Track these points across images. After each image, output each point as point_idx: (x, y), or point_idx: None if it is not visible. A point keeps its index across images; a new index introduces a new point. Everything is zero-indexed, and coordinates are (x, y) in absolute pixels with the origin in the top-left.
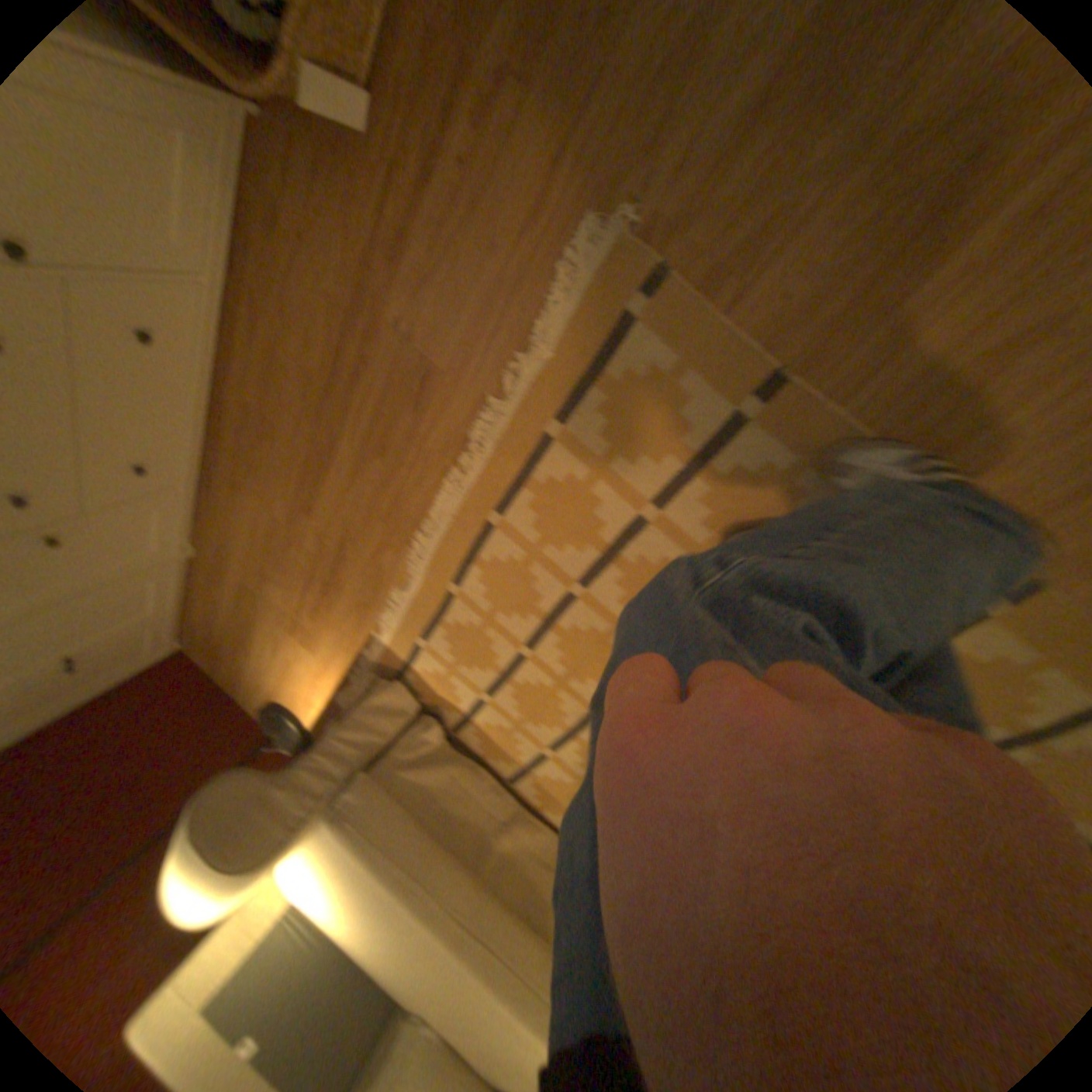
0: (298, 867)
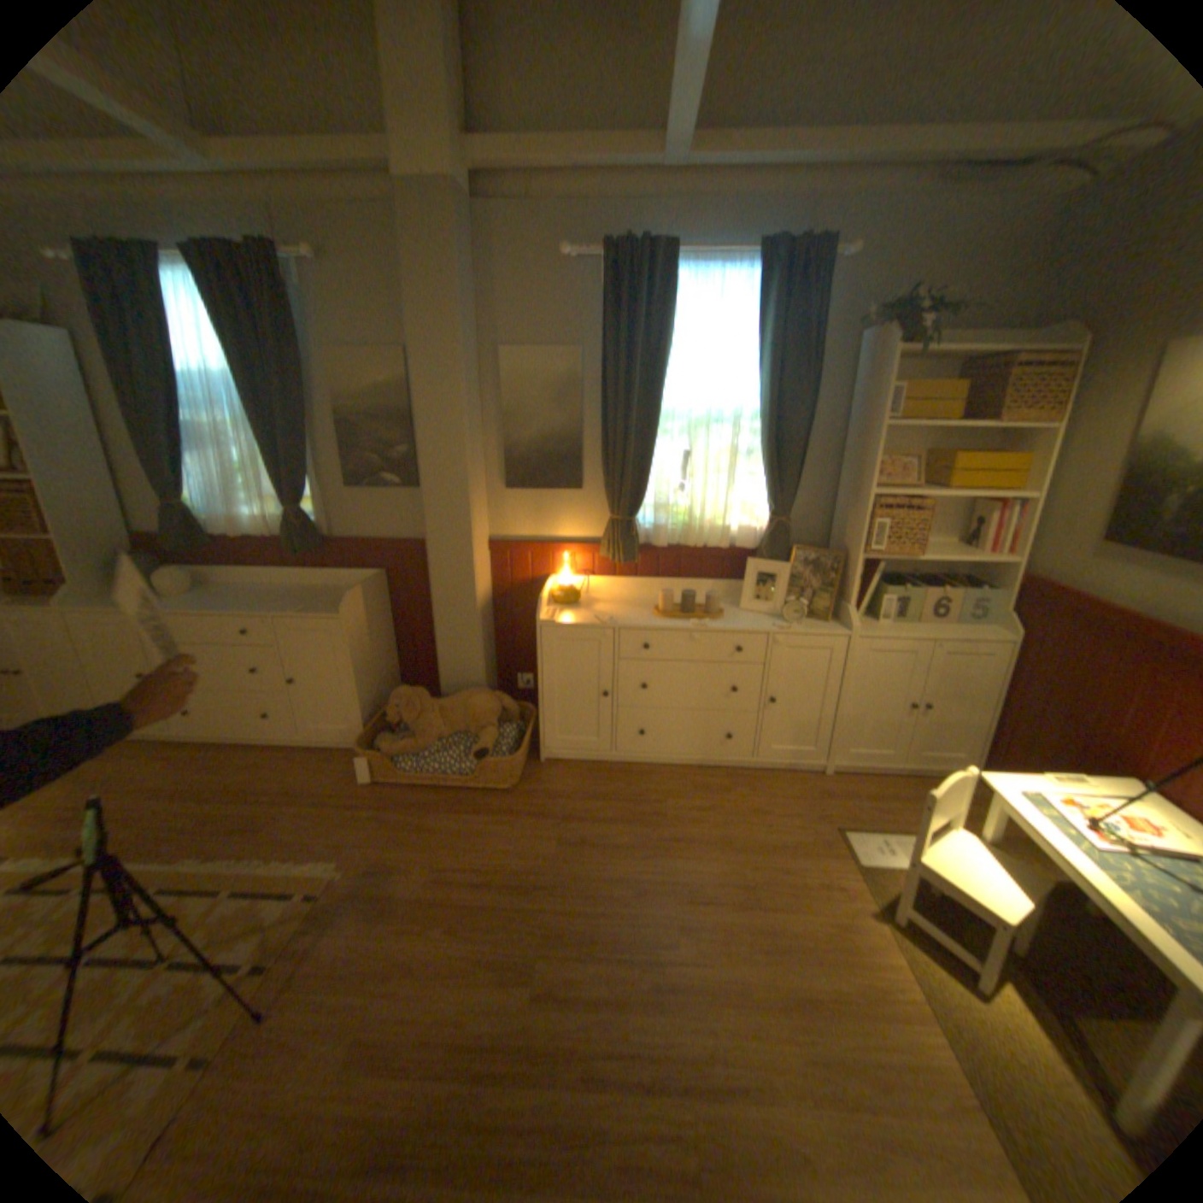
0: None
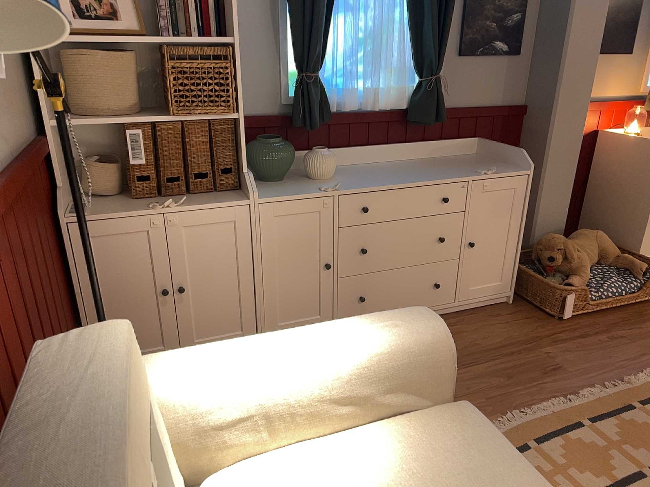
0: (354, 446)
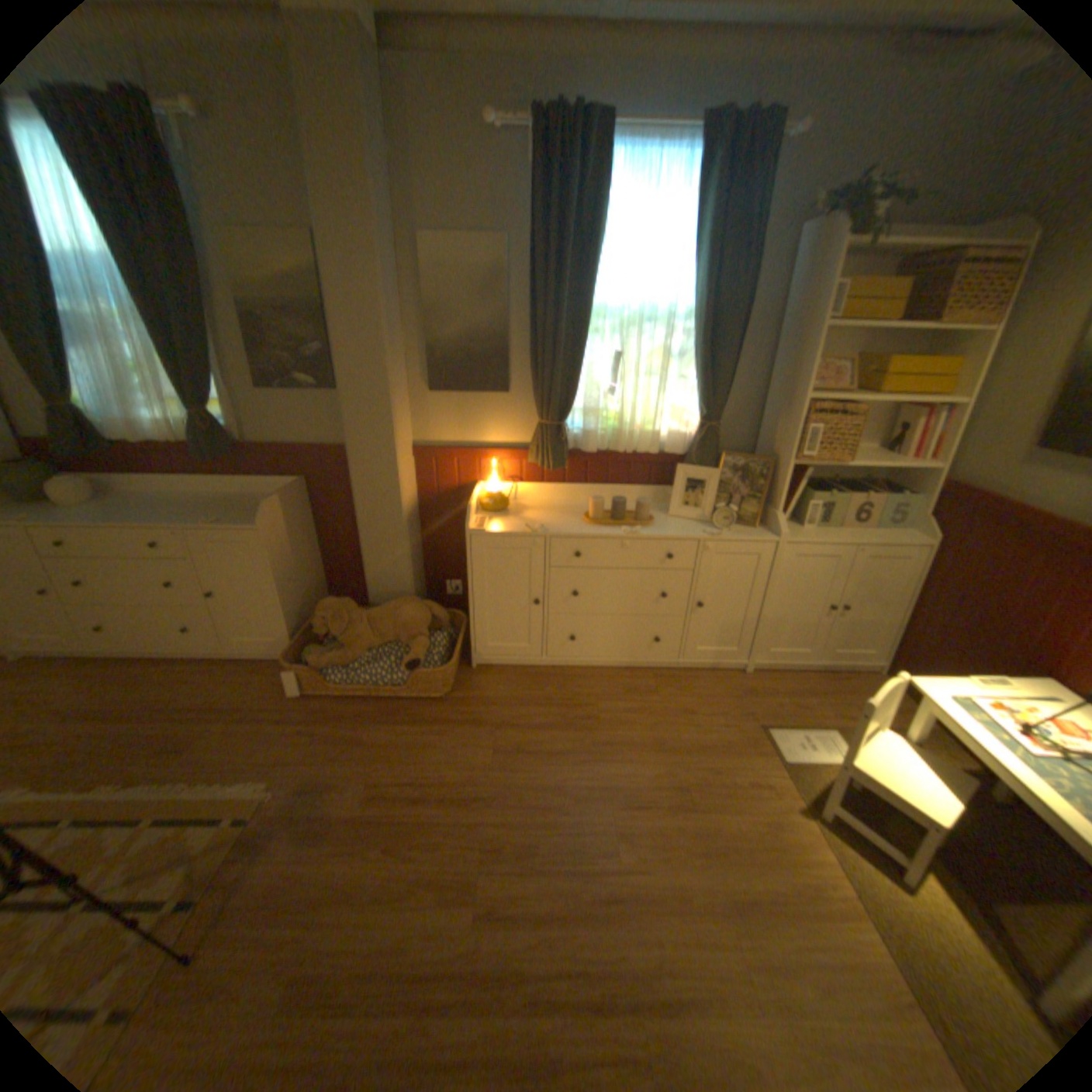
0: None
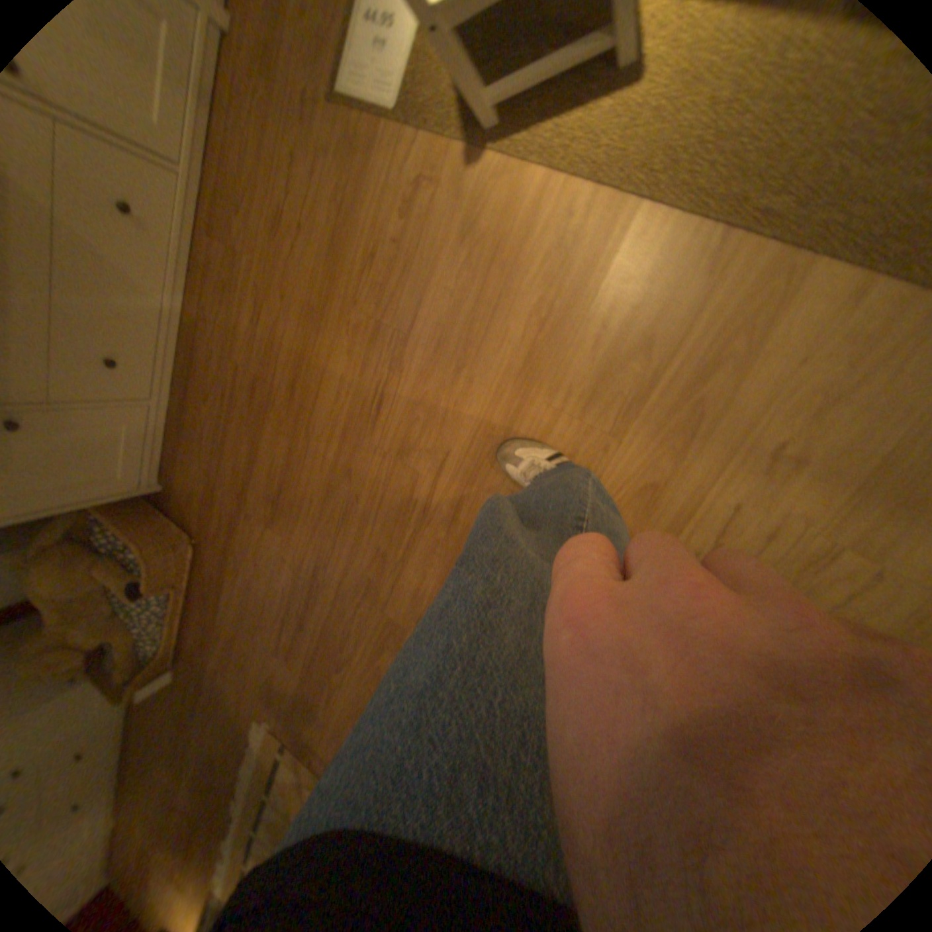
0: None
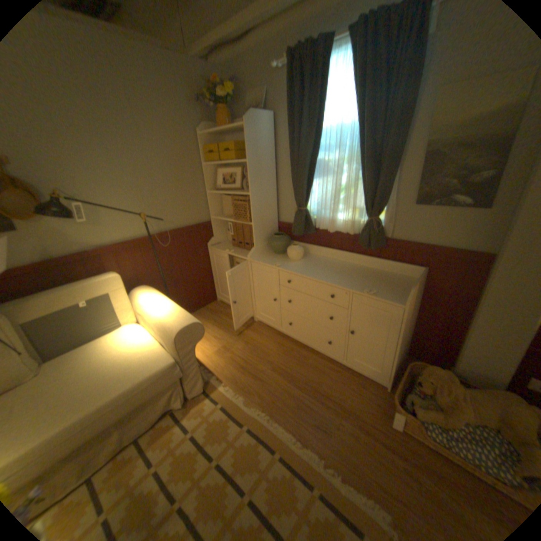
0: (146, 342)
